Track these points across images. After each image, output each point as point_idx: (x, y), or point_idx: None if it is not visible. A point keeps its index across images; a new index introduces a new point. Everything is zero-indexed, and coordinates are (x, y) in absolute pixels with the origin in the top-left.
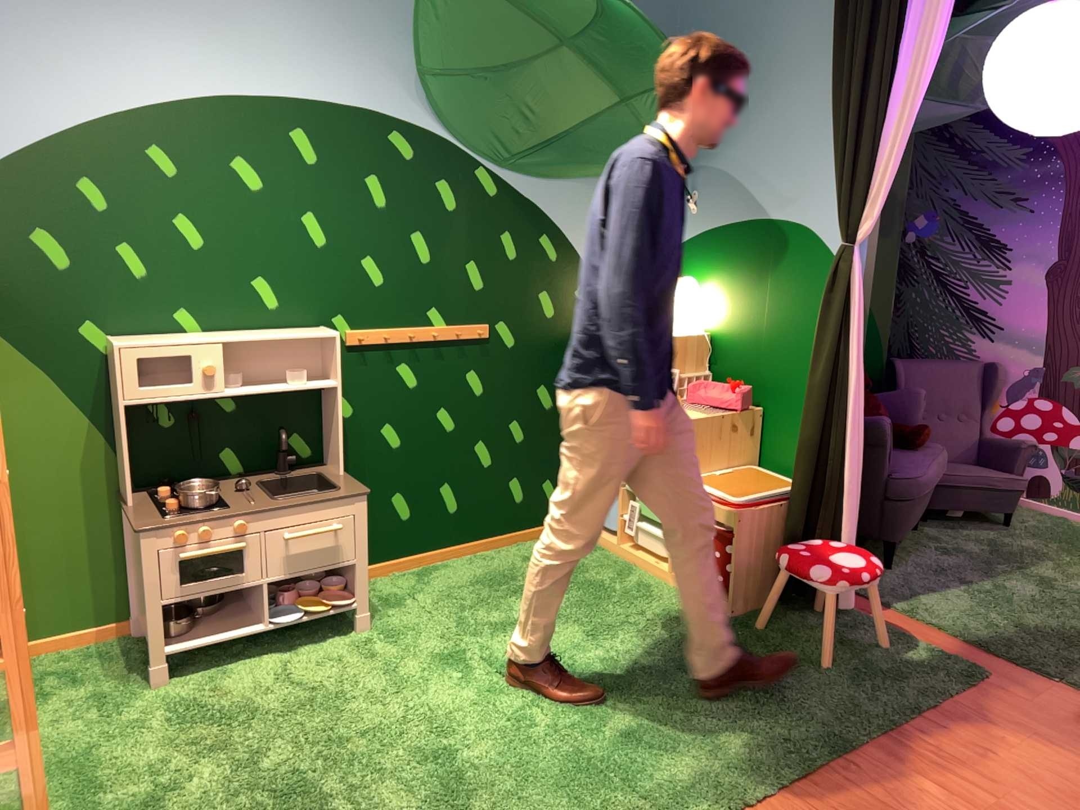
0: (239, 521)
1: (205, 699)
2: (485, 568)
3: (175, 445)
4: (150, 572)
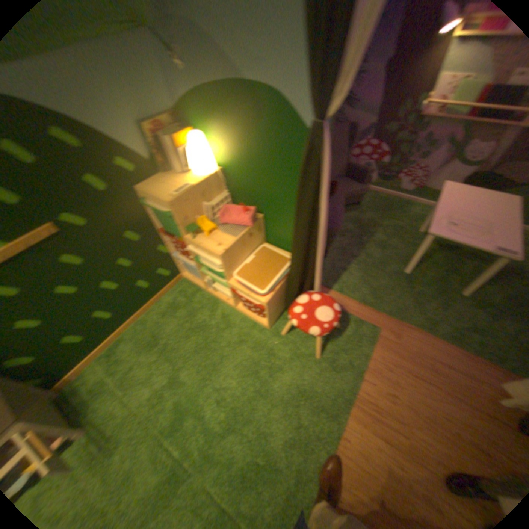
0: None
1: None
2: (144, 333)
3: None
4: None
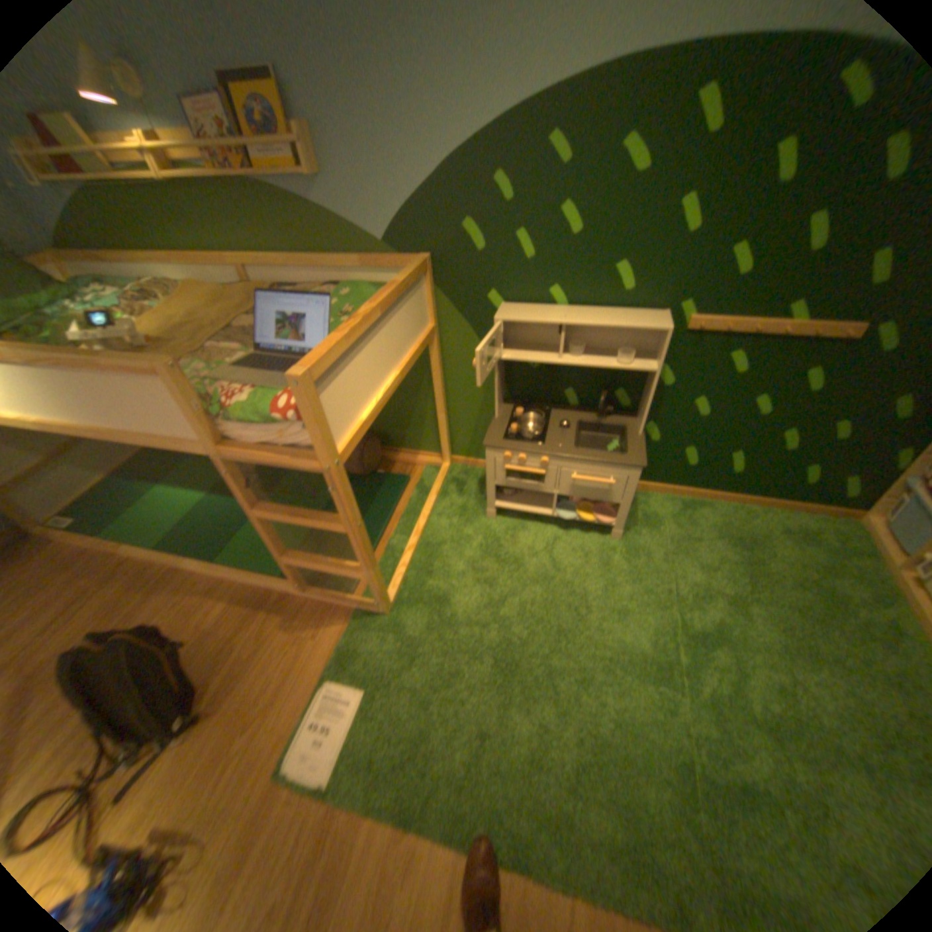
0: (543, 459)
1: (503, 542)
2: (742, 525)
3: (536, 381)
4: (488, 469)
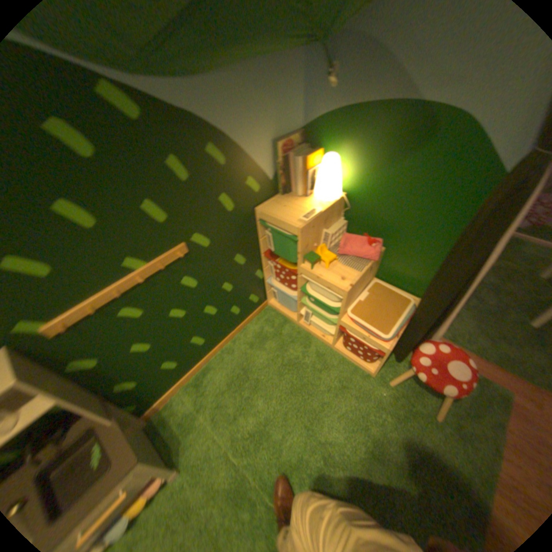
0: None
1: None
2: (231, 363)
3: None
4: None
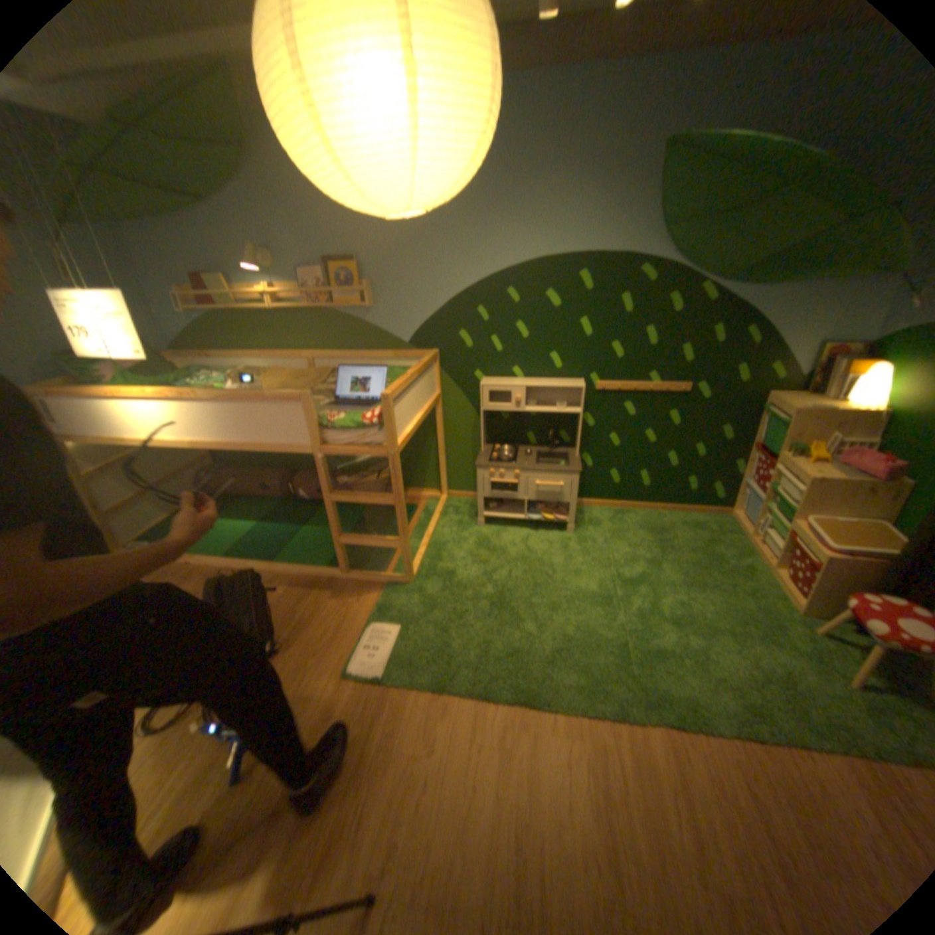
0: (515, 471)
1: (491, 539)
2: (655, 521)
3: (507, 427)
4: (479, 483)
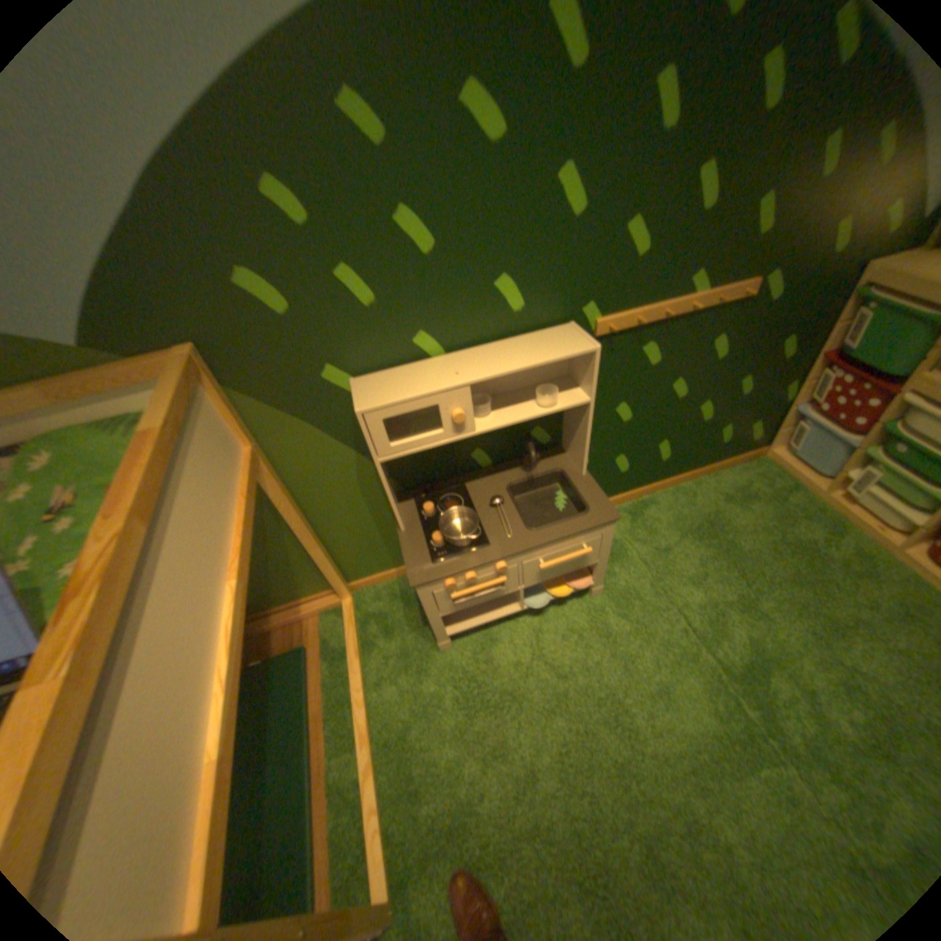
0: (500, 563)
1: (480, 675)
2: (689, 509)
3: (432, 456)
4: (428, 605)
